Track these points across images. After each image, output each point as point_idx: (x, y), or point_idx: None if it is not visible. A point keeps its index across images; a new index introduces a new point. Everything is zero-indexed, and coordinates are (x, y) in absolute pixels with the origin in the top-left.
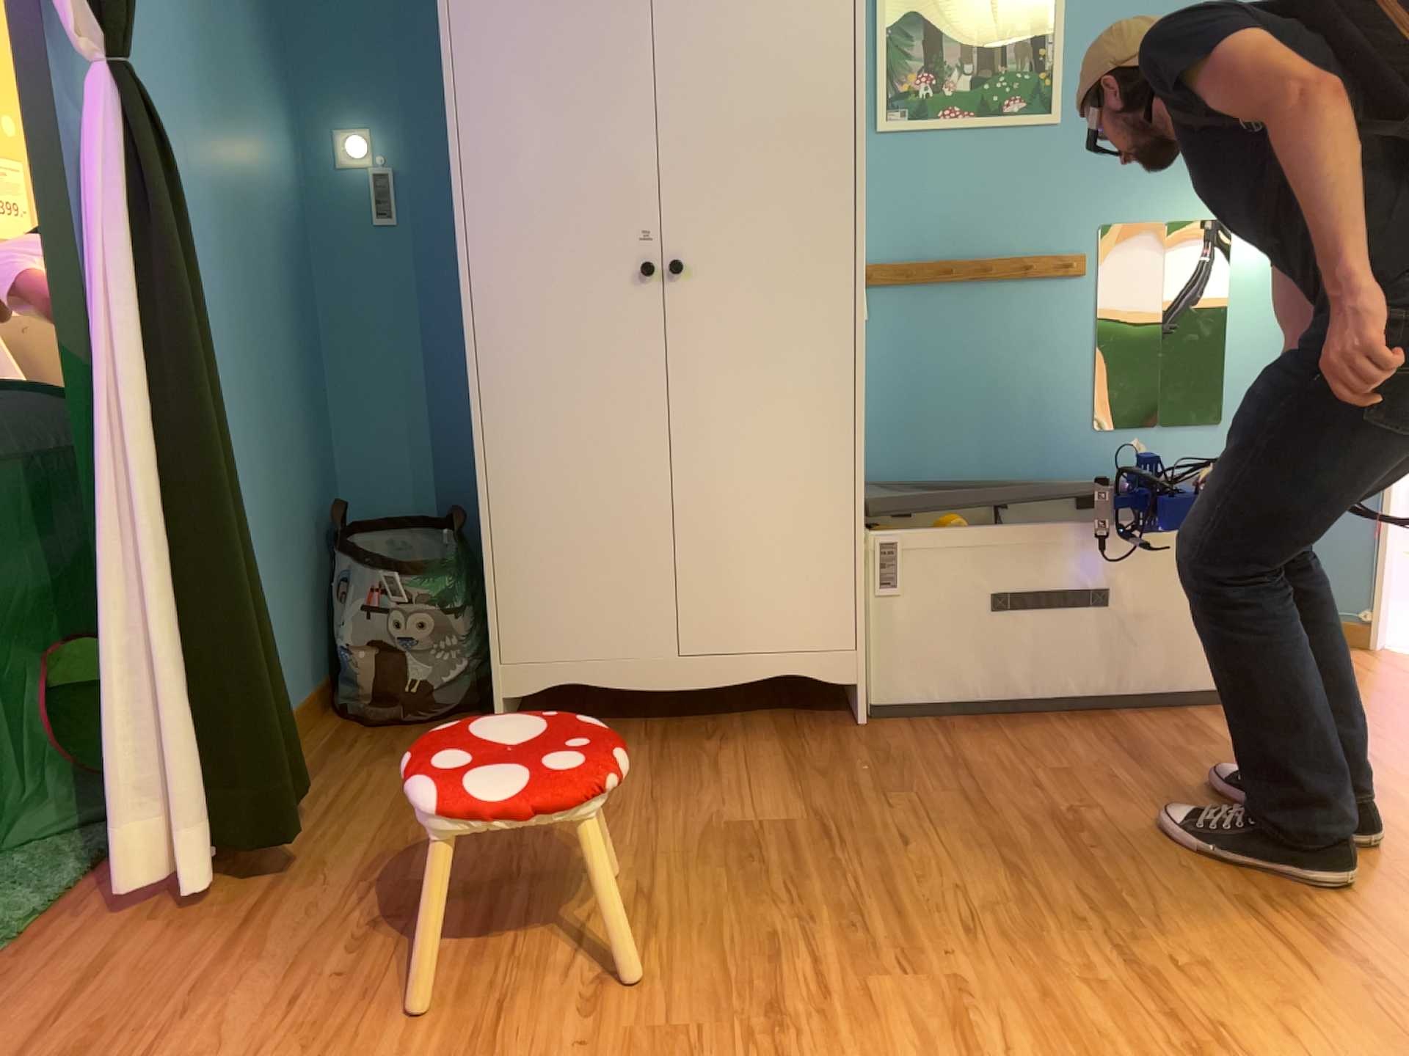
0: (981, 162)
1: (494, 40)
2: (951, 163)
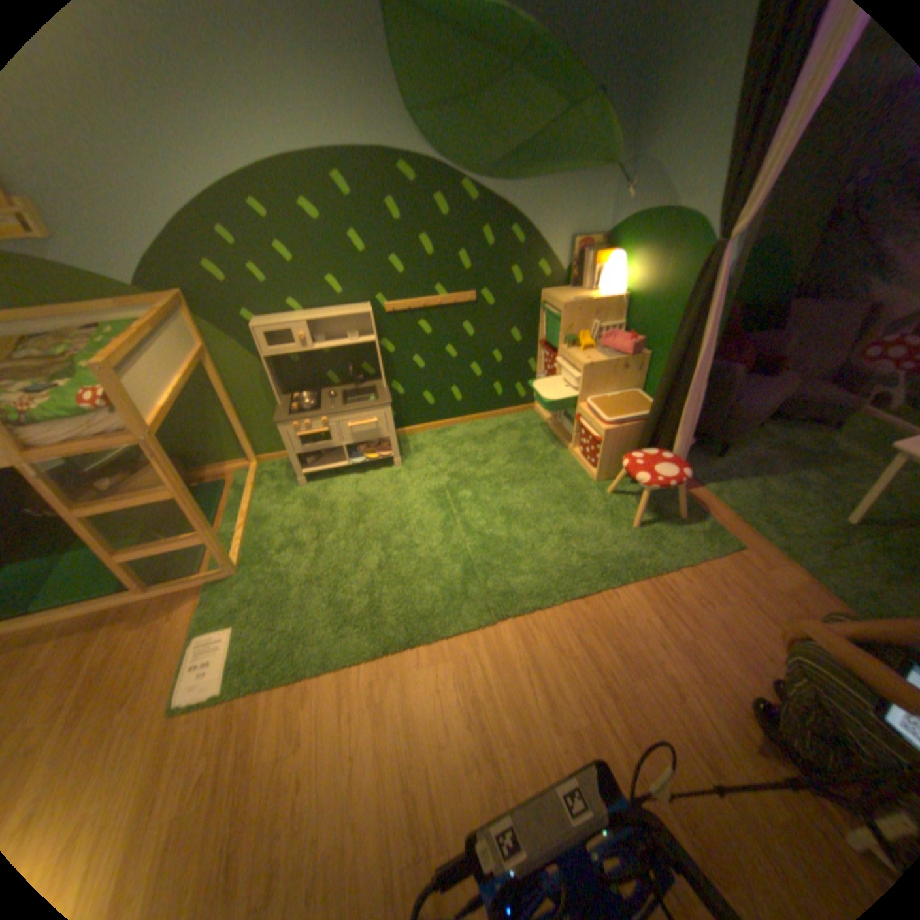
0: None
1: None
2: None
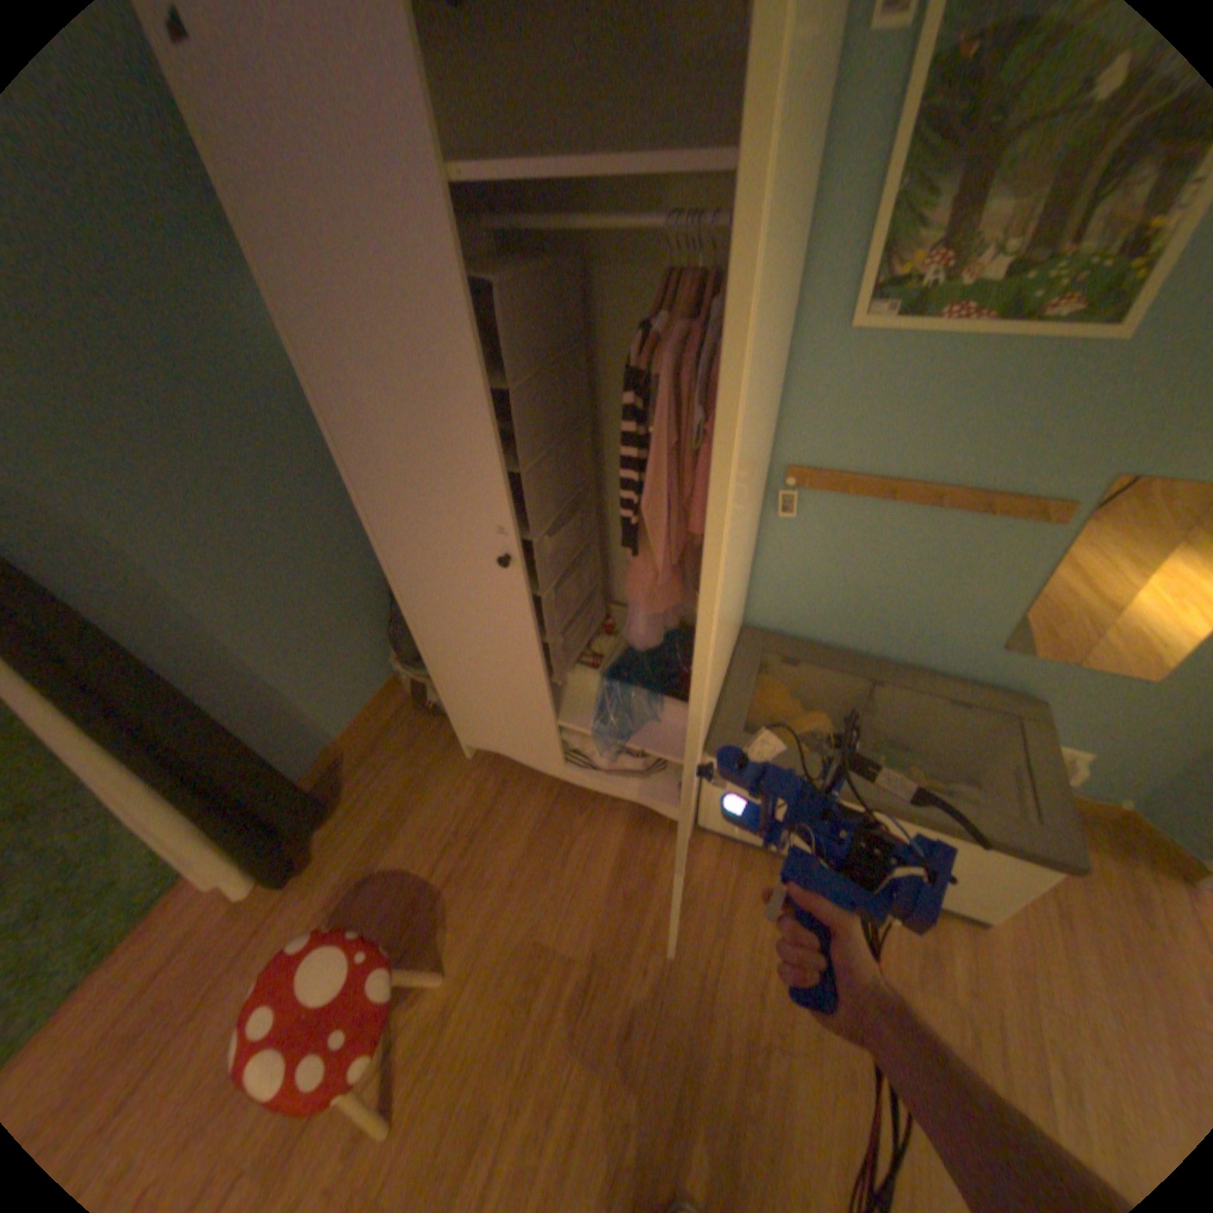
0: (985, 373)
1: (316, 307)
2: (943, 370)
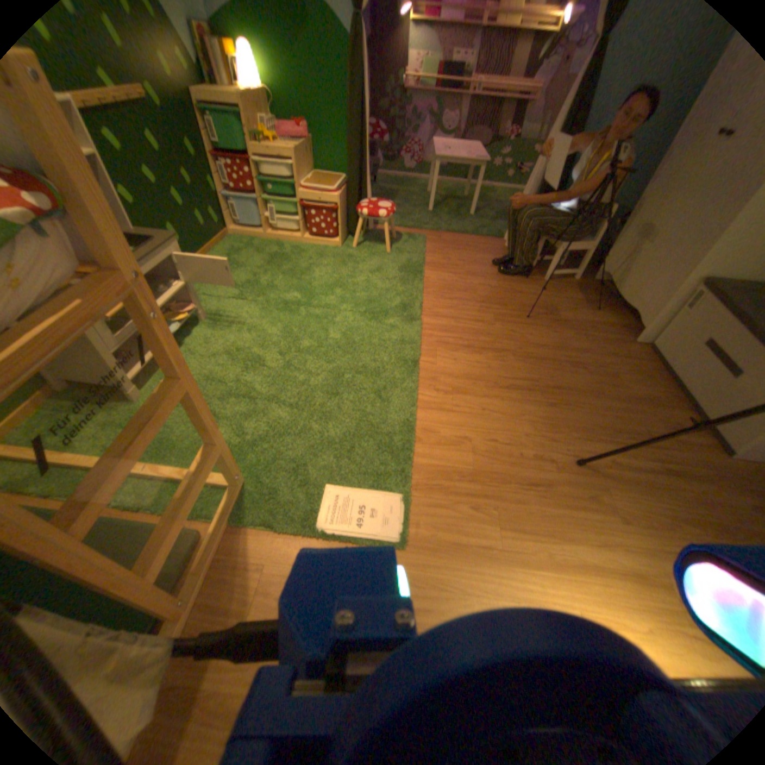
0: None
1: None
2: None
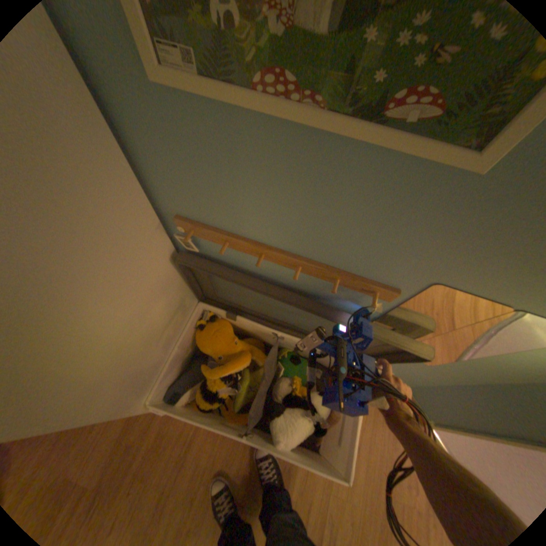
0: (324, 174)
1: None
2: (279, 160)
